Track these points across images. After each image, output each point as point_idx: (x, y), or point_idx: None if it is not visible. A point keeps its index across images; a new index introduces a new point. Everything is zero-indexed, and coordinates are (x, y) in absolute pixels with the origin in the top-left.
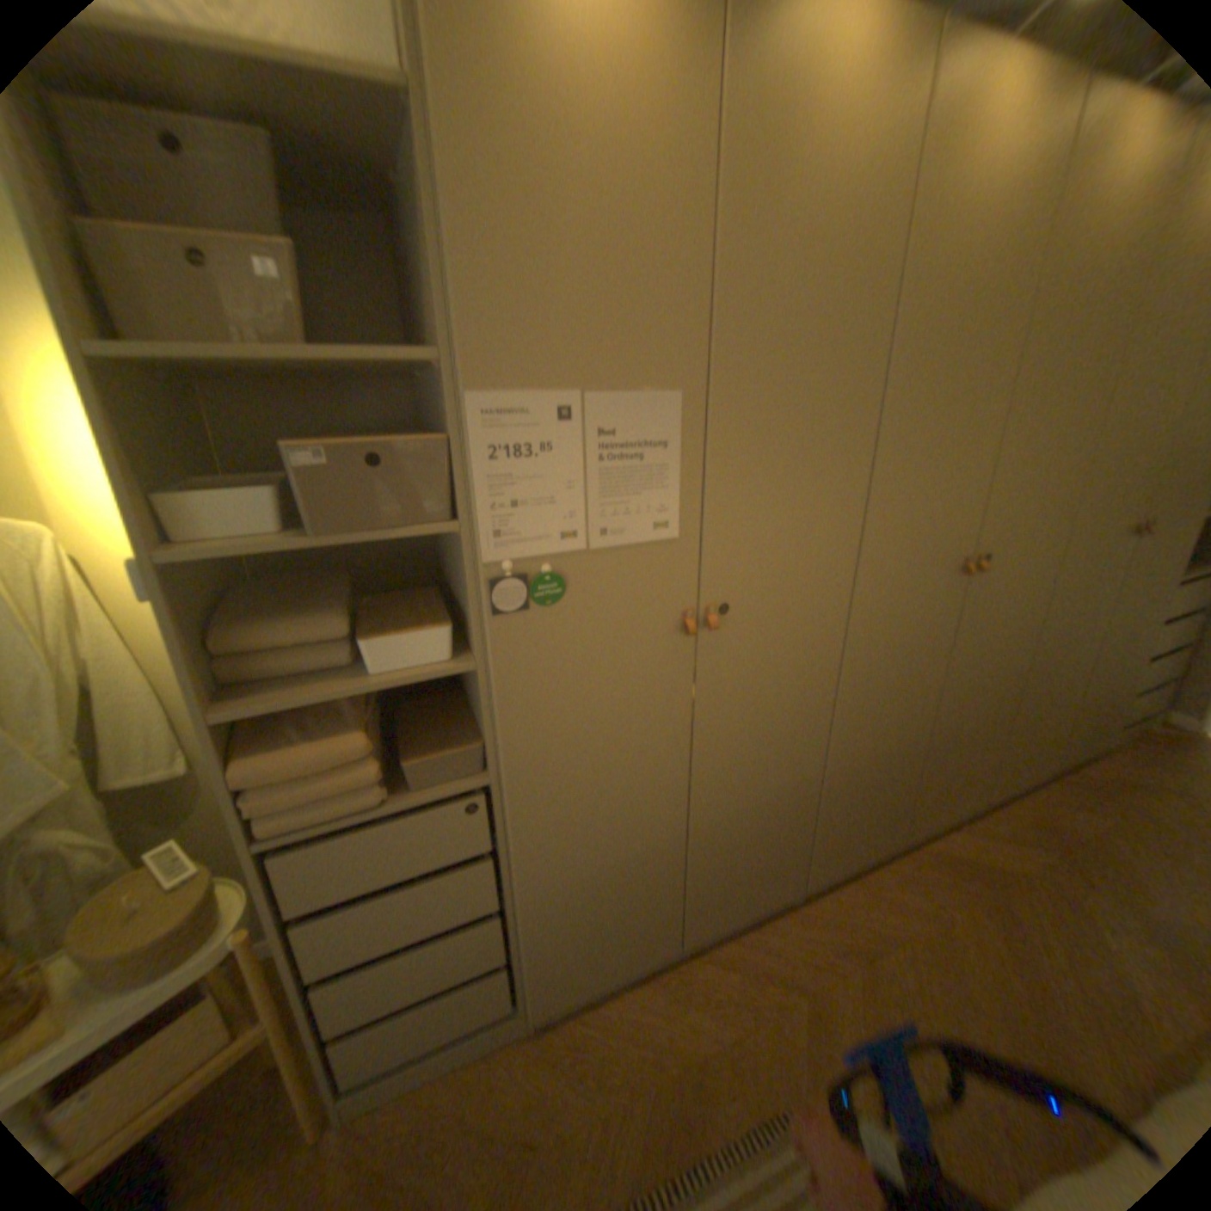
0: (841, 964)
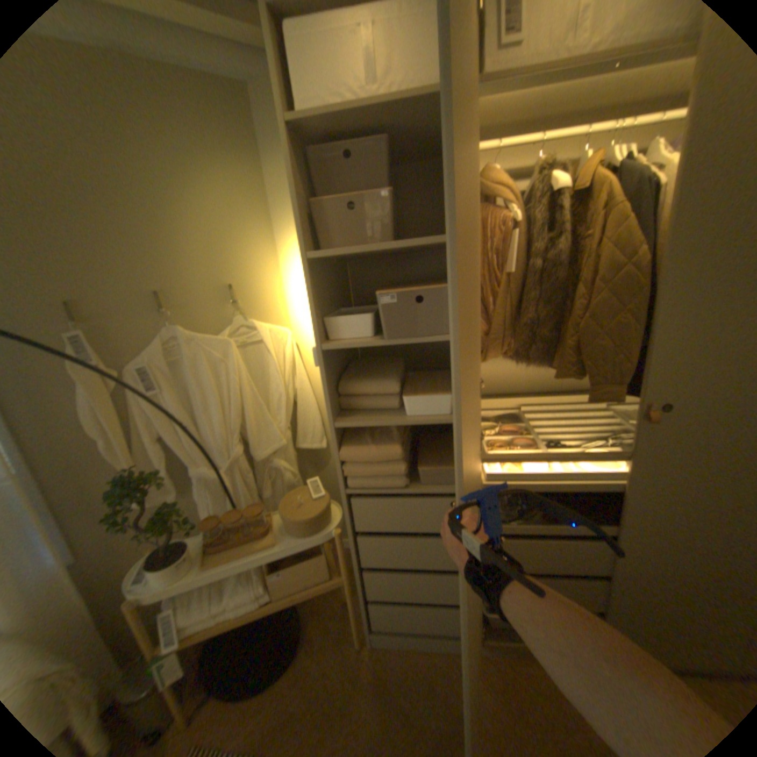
0: None
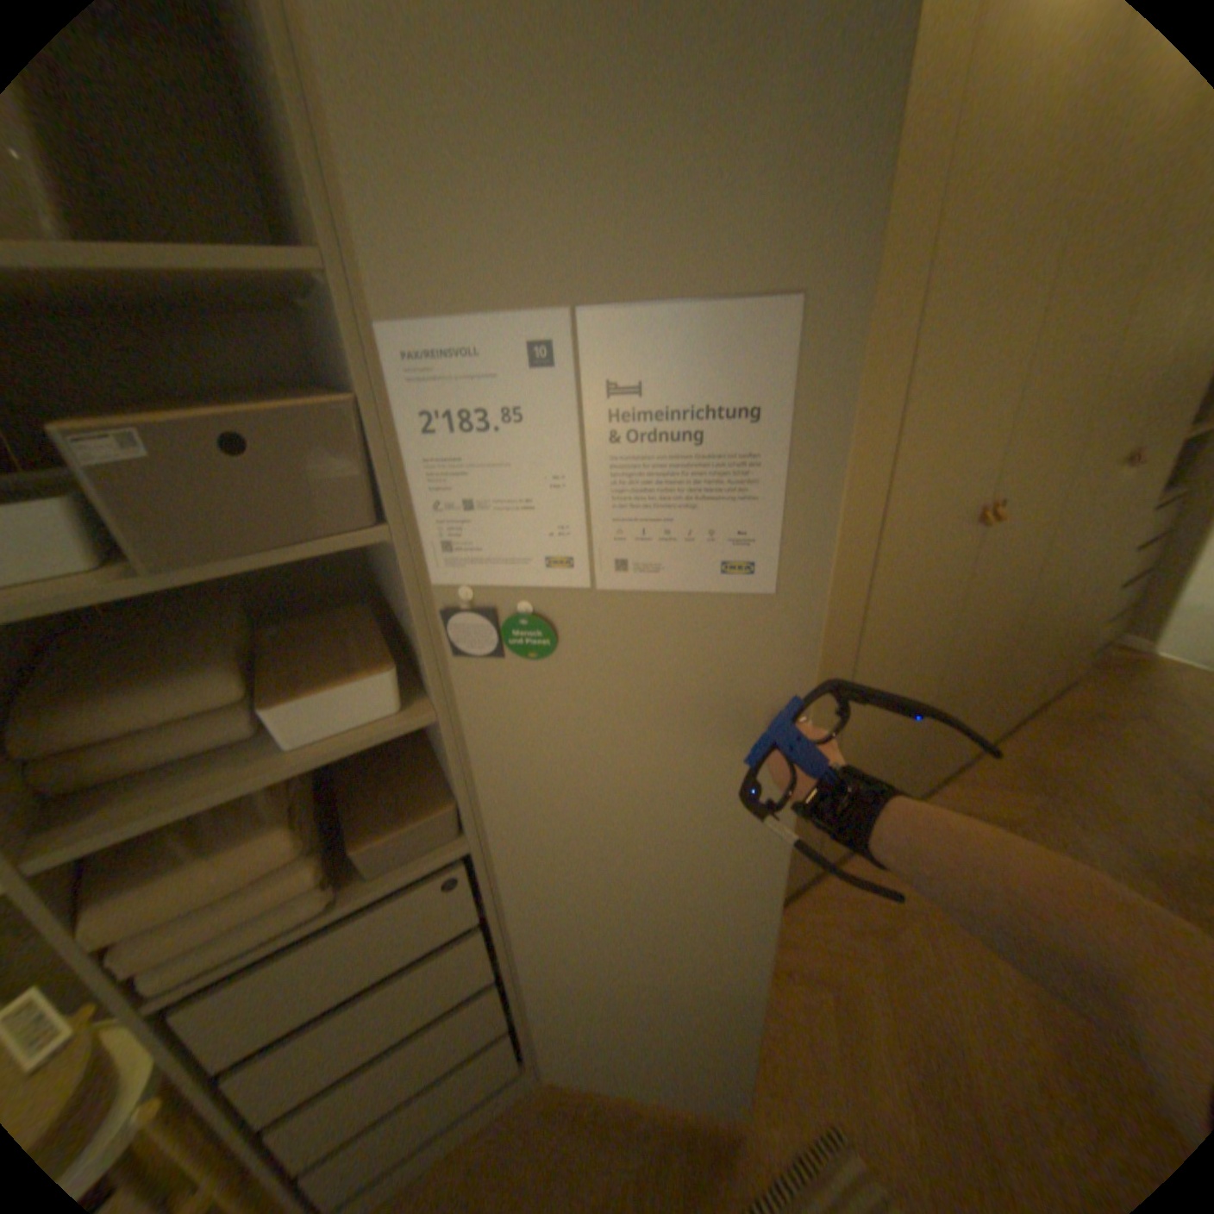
0: (859, 947)
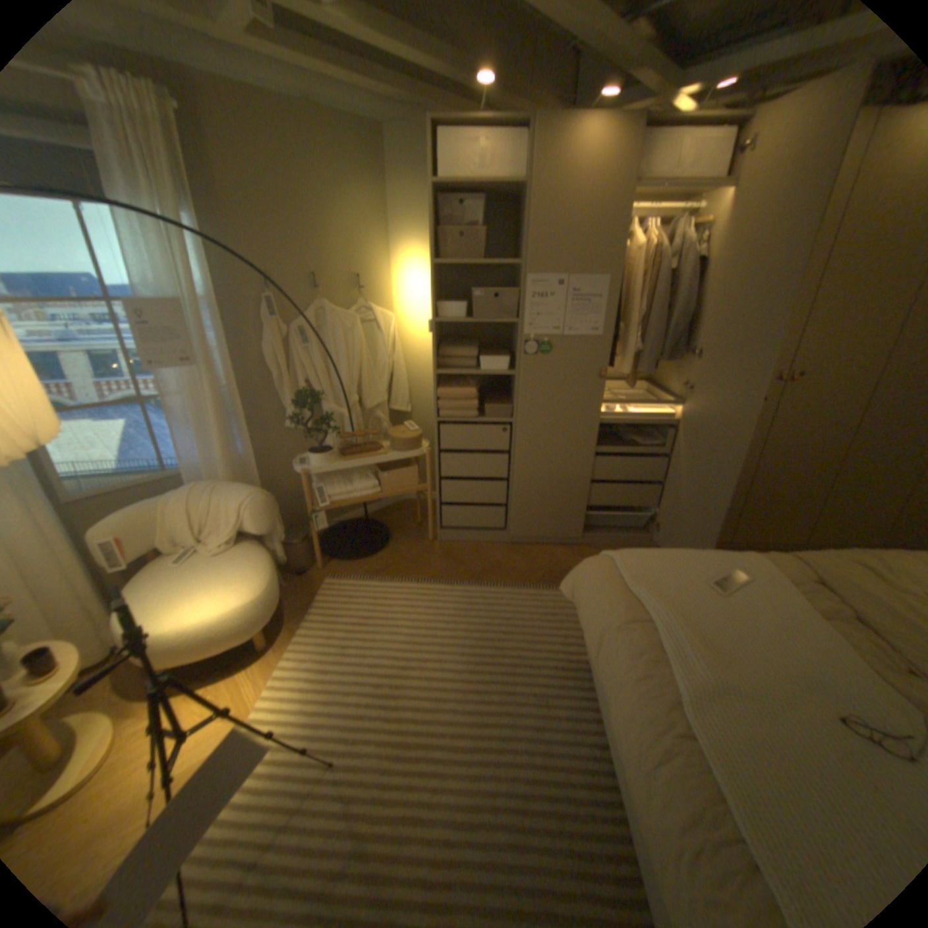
0: None
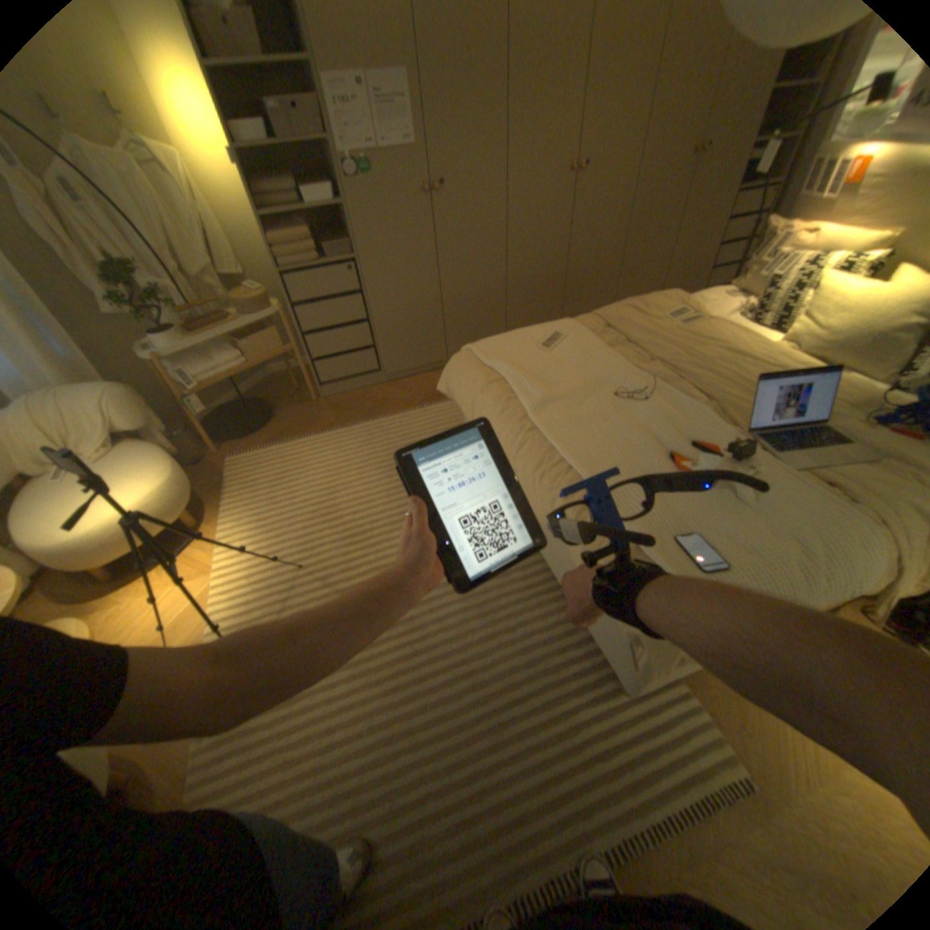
0: None
